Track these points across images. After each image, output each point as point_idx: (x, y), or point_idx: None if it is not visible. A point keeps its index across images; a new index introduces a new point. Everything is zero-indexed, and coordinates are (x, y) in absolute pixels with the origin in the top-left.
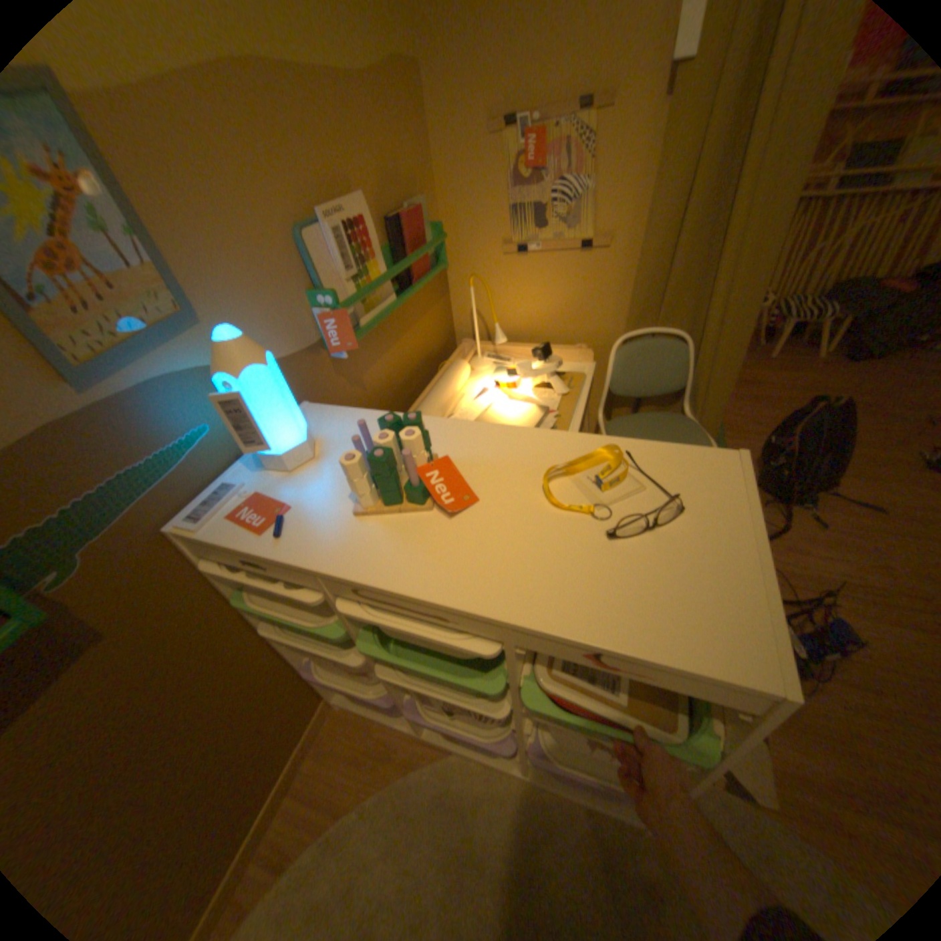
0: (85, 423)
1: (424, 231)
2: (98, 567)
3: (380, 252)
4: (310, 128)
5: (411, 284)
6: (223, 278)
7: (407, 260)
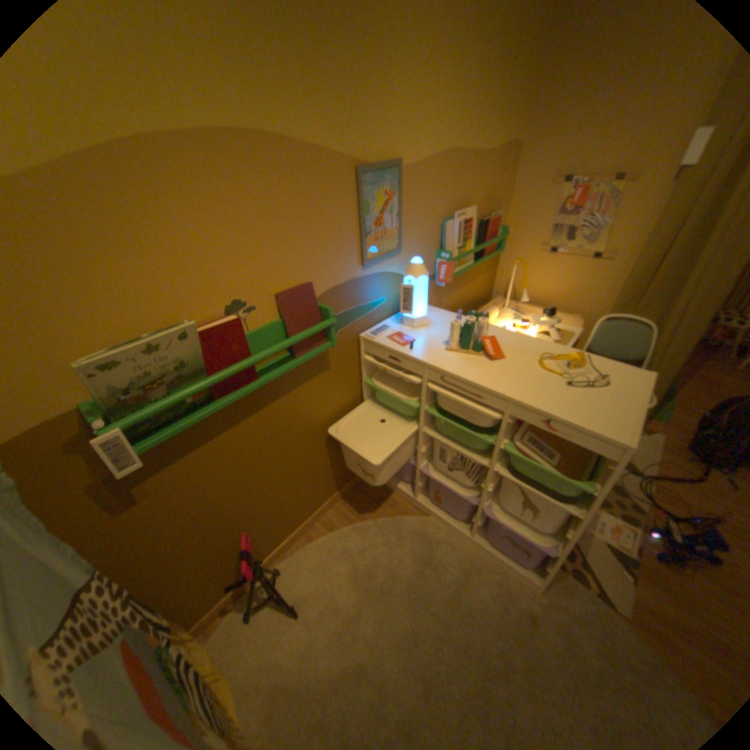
0: (360, 283)
1: (498, 230)
2: (340, 340)
3: (474, 237)
4: (465, 176)
5: (482, 257)
6: (413, 237)
7: (485, 243)
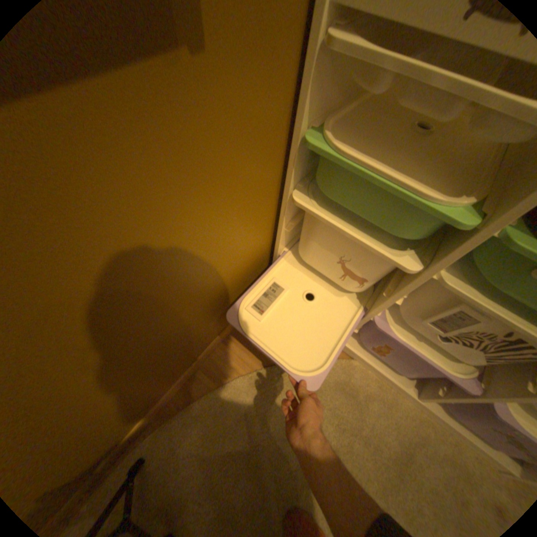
0: None
1: None
2: None
3: None
4: None
5: None
6: None
7: None
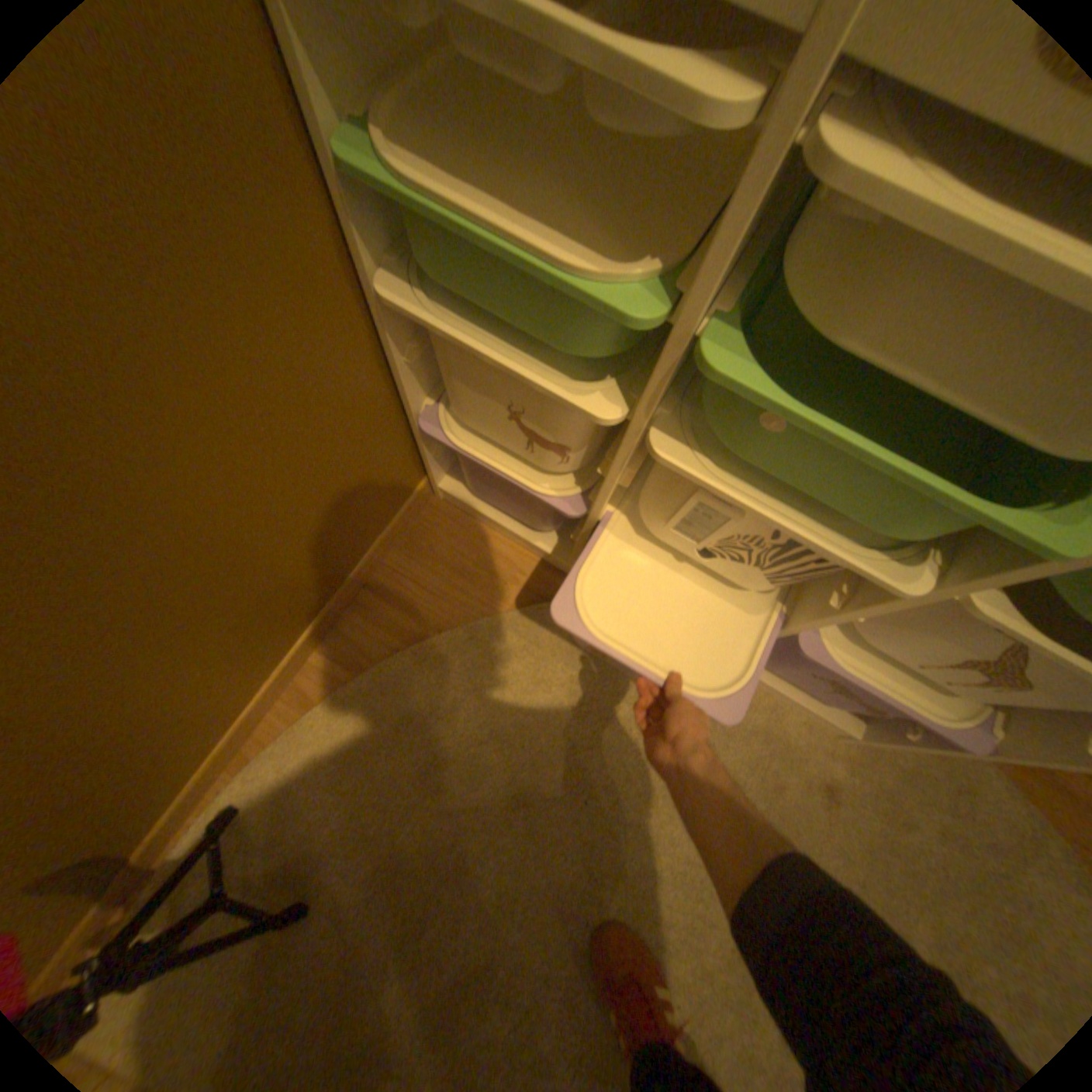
0: None
1: None
2: None
3: None
4: None
5: None
6: None
7: None
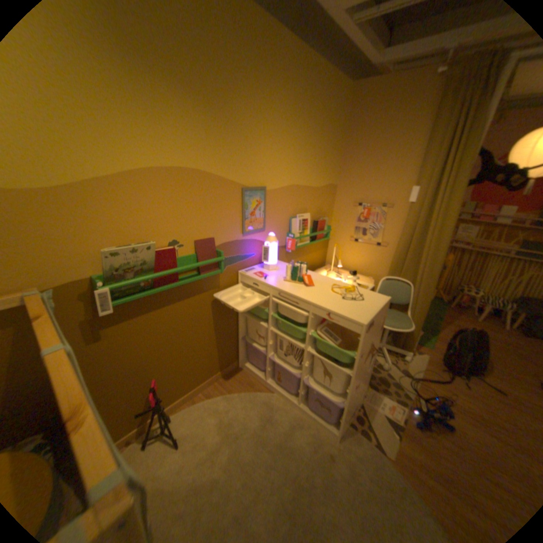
0: (240, 243)
1: (324, 227)
2: (226, 272)
3: (308, 229)
4: (302, 198)
5: (315, 240)
6: (272, 224)
7: (316, 233)
